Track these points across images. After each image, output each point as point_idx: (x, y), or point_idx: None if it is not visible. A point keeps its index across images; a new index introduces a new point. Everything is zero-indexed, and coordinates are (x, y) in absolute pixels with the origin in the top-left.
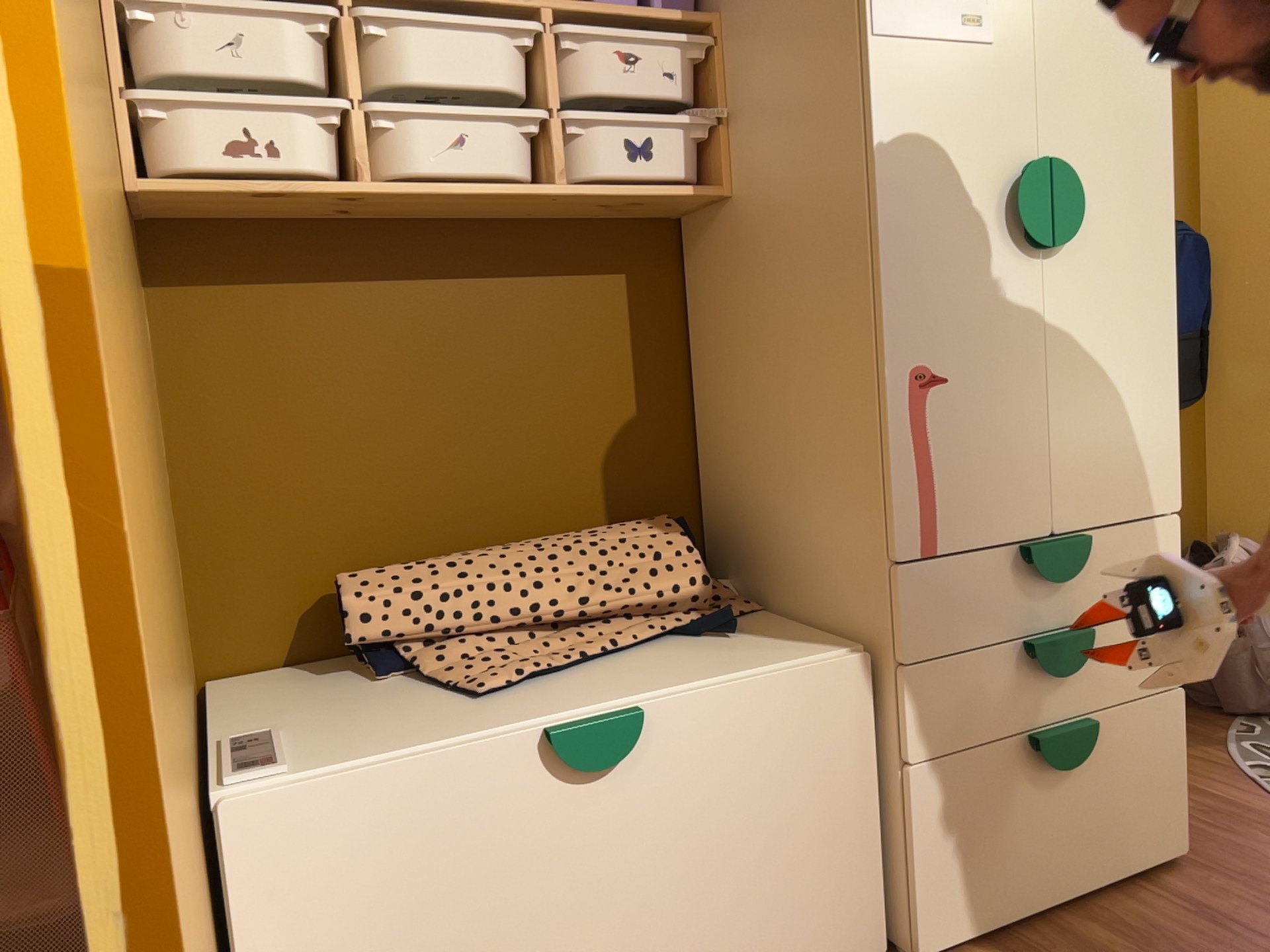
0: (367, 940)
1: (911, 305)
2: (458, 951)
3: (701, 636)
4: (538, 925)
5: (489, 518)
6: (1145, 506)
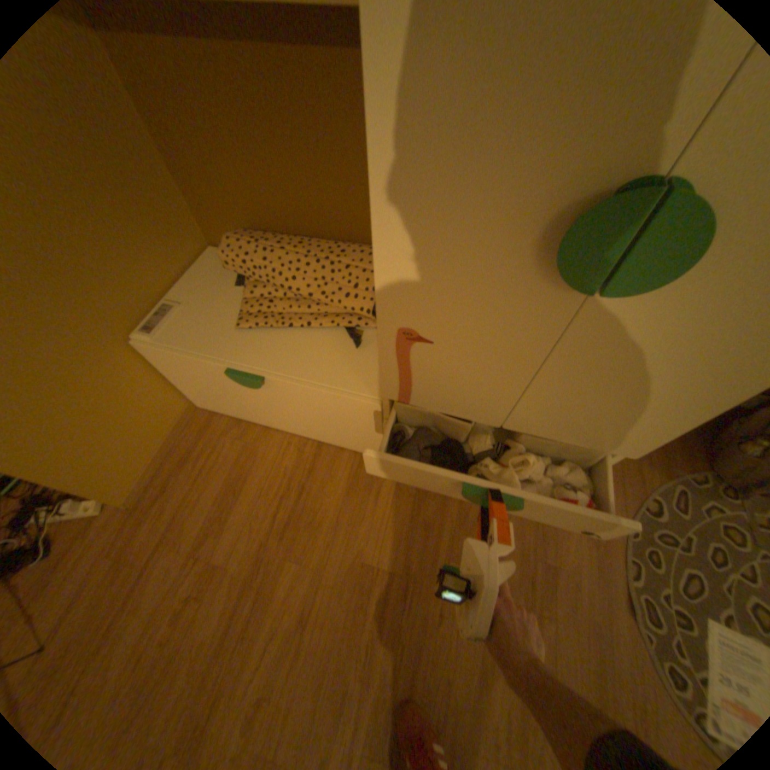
0: (194, 383)
1: (405, 289)
2: (223, 395)
3: (348, 337)
4: (247, 402)
5: (308, 217)
6: (597, 447)
